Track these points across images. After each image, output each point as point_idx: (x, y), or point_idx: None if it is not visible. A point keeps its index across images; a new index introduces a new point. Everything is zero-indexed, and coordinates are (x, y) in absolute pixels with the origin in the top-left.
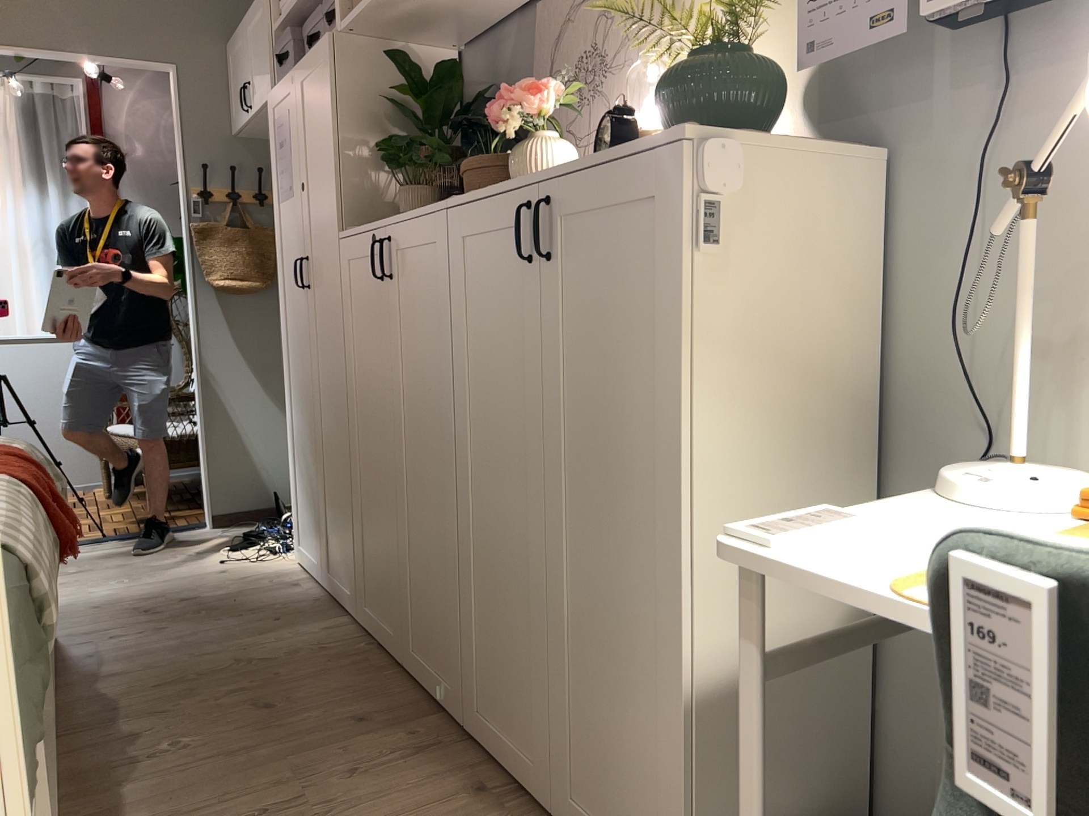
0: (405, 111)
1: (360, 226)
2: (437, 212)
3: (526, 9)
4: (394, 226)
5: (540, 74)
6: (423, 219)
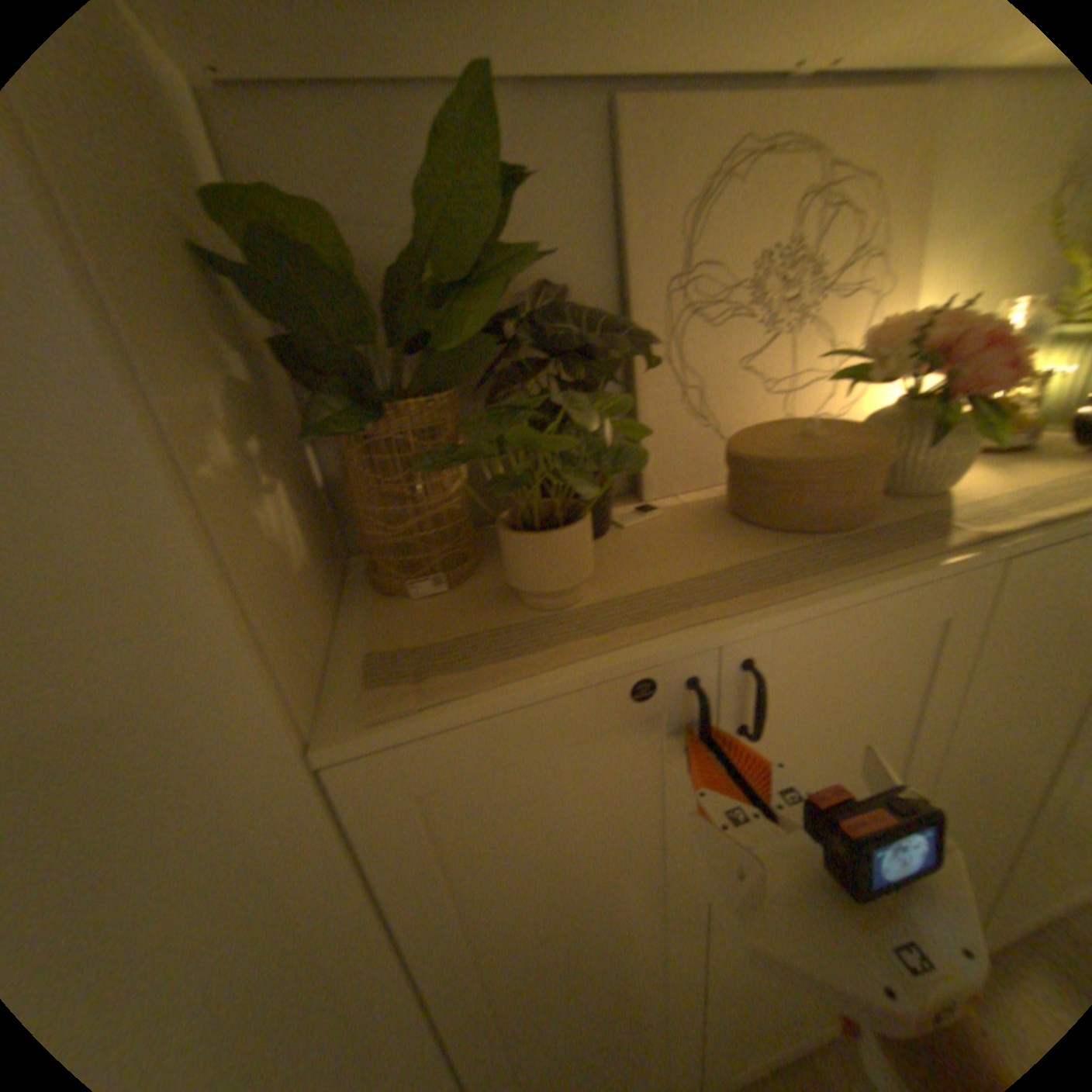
0: (251, 279)
1: (500, 679)
2: (974, 565)
3: (542, 86)
4: (791, 627)
5: (652, 255)
6: (924, 587)
